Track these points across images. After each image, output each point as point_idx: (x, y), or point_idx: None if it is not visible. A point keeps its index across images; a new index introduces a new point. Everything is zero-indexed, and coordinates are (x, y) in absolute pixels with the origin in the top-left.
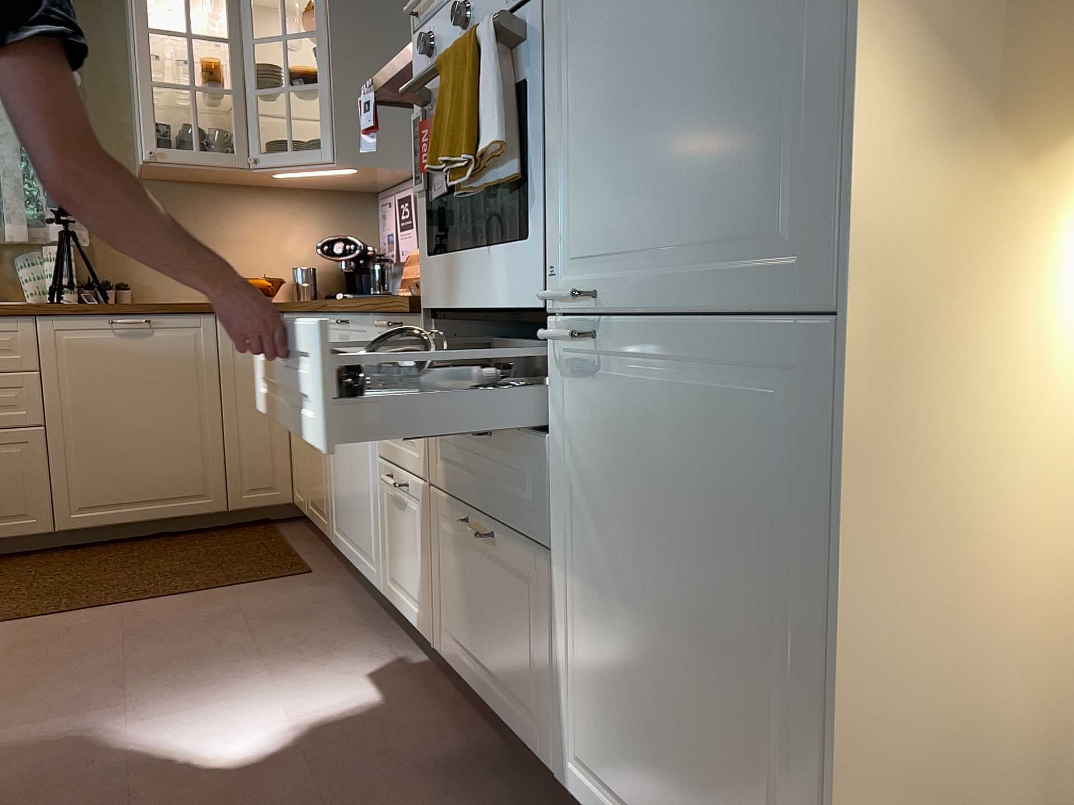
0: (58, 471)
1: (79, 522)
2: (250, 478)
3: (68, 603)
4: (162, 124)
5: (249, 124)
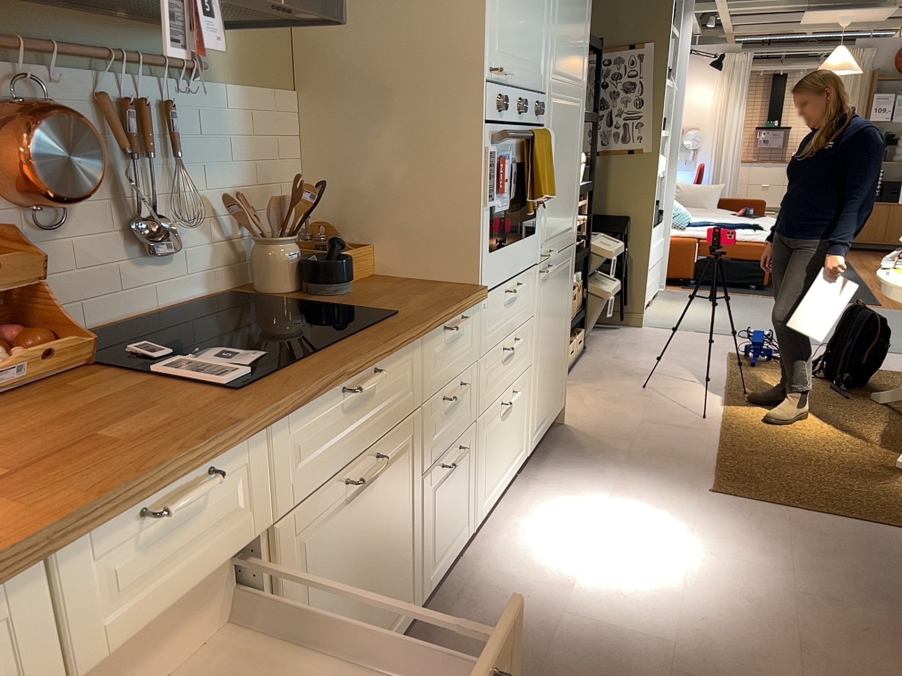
0: None
1: None
2: None
3: None
4: None
5: None
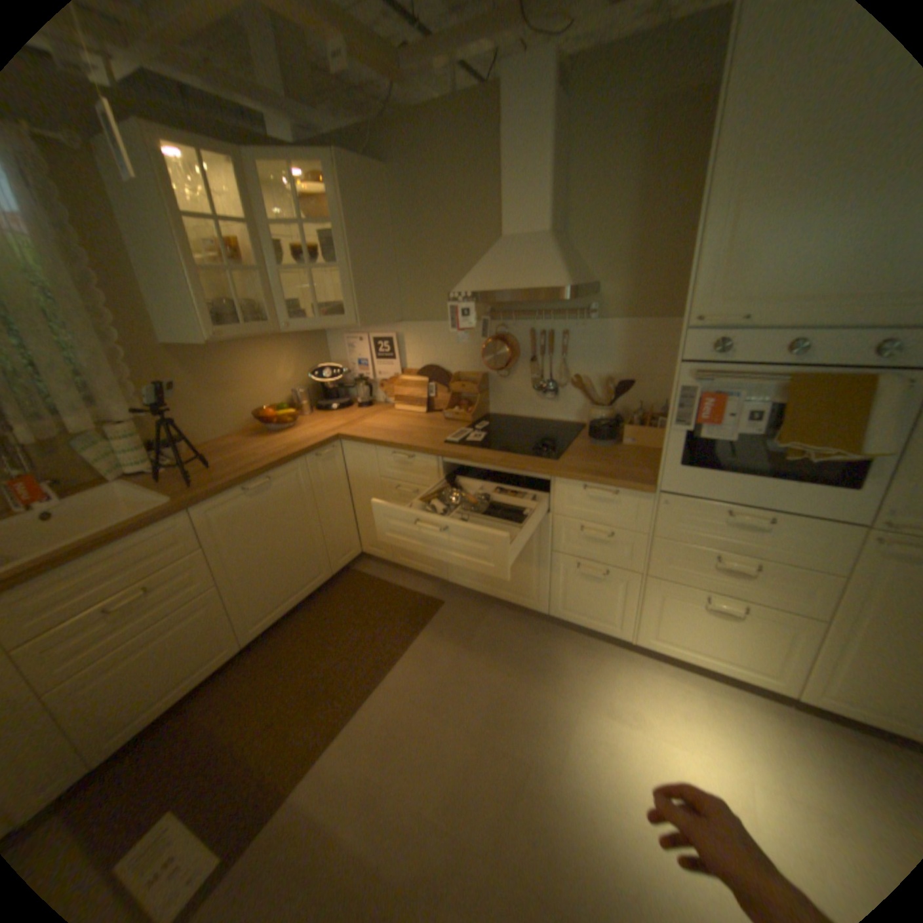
0: (234, 610)
1: (254, 634)
2: (340, 550)
3: (340, 703)
4: (207, 305)
5: (270, 295)
